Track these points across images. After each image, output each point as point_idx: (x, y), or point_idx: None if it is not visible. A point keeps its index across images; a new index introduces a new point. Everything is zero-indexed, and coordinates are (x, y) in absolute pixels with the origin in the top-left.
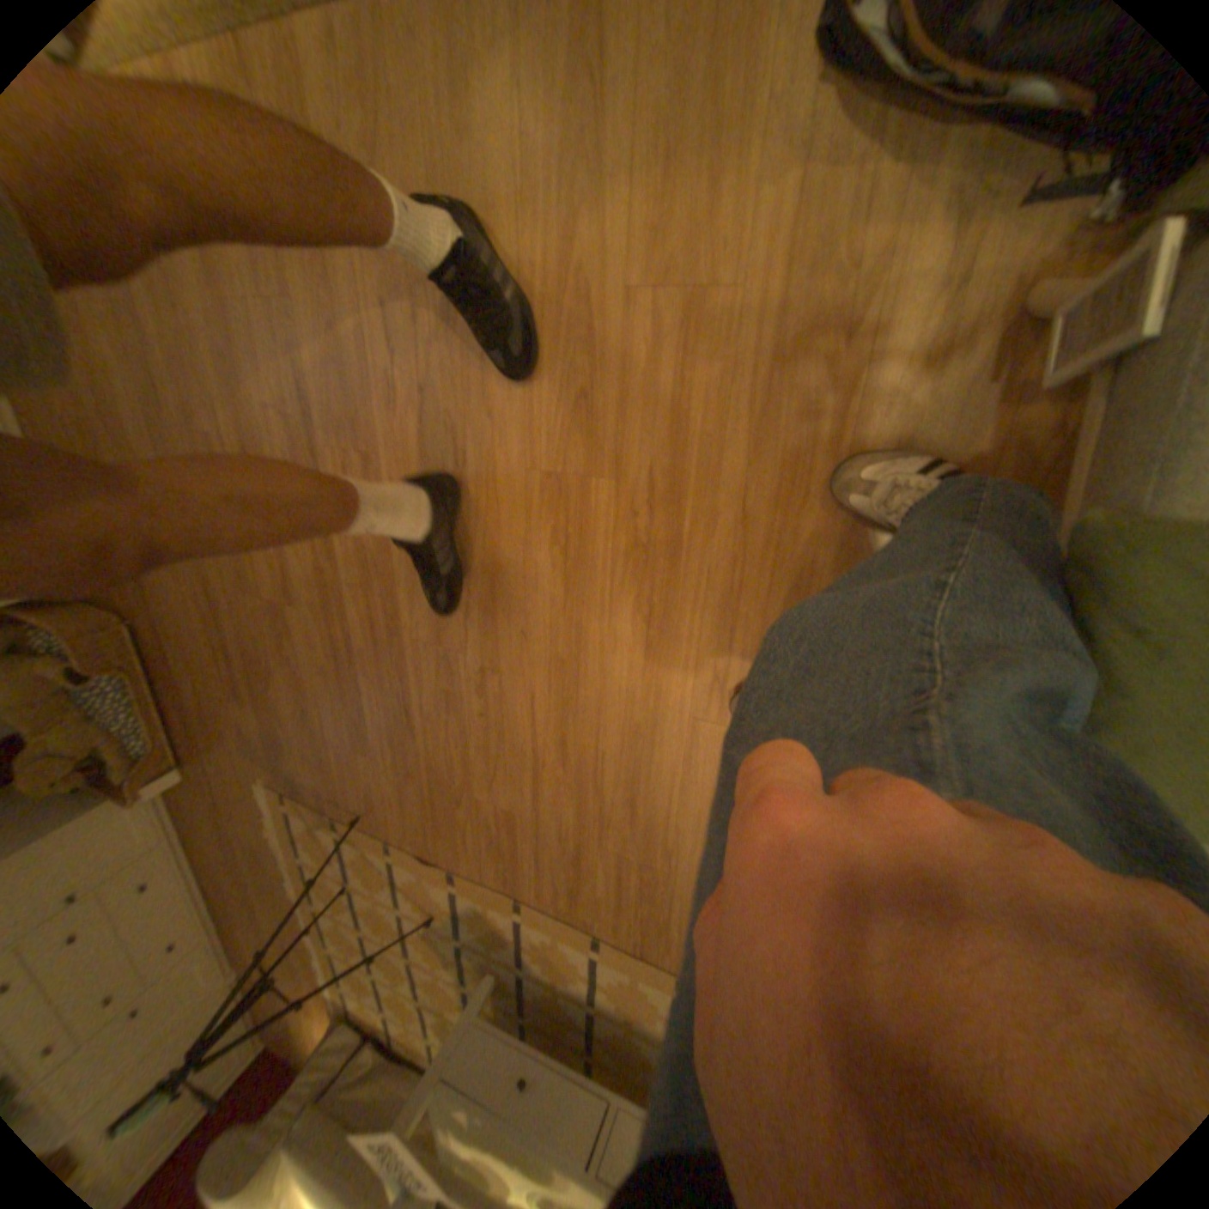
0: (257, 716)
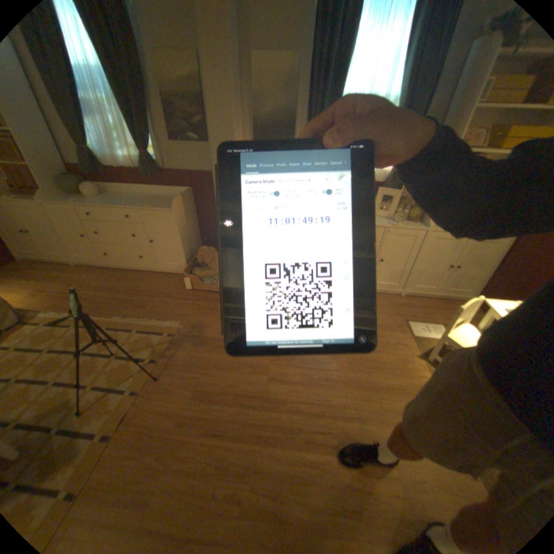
0: (214, 345)
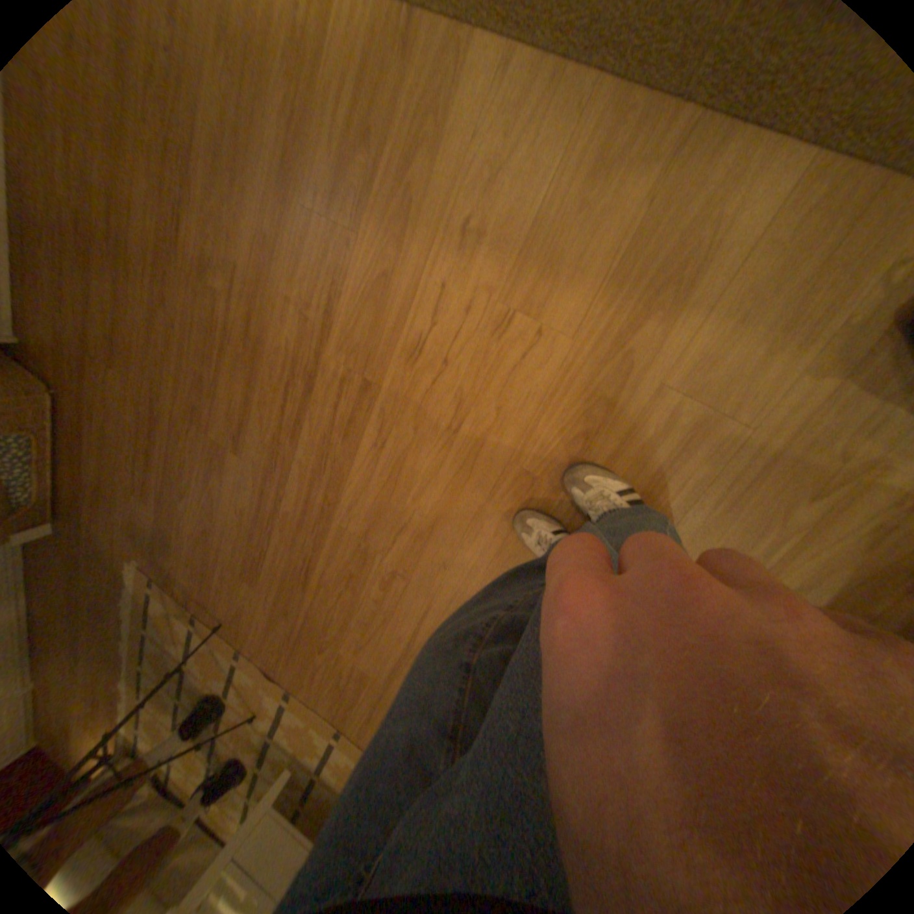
0: (159, 519)
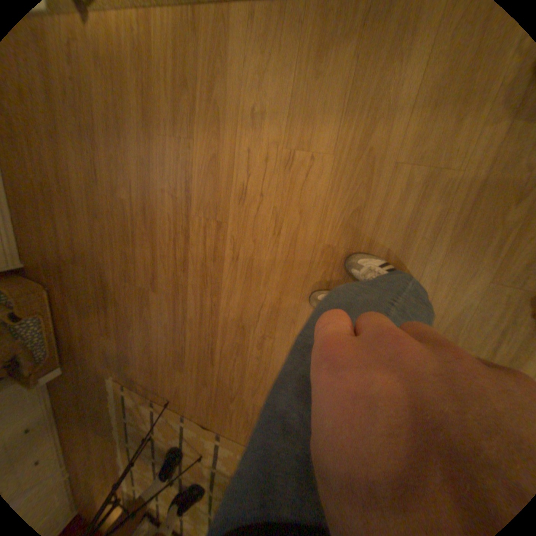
0: (119, 345)
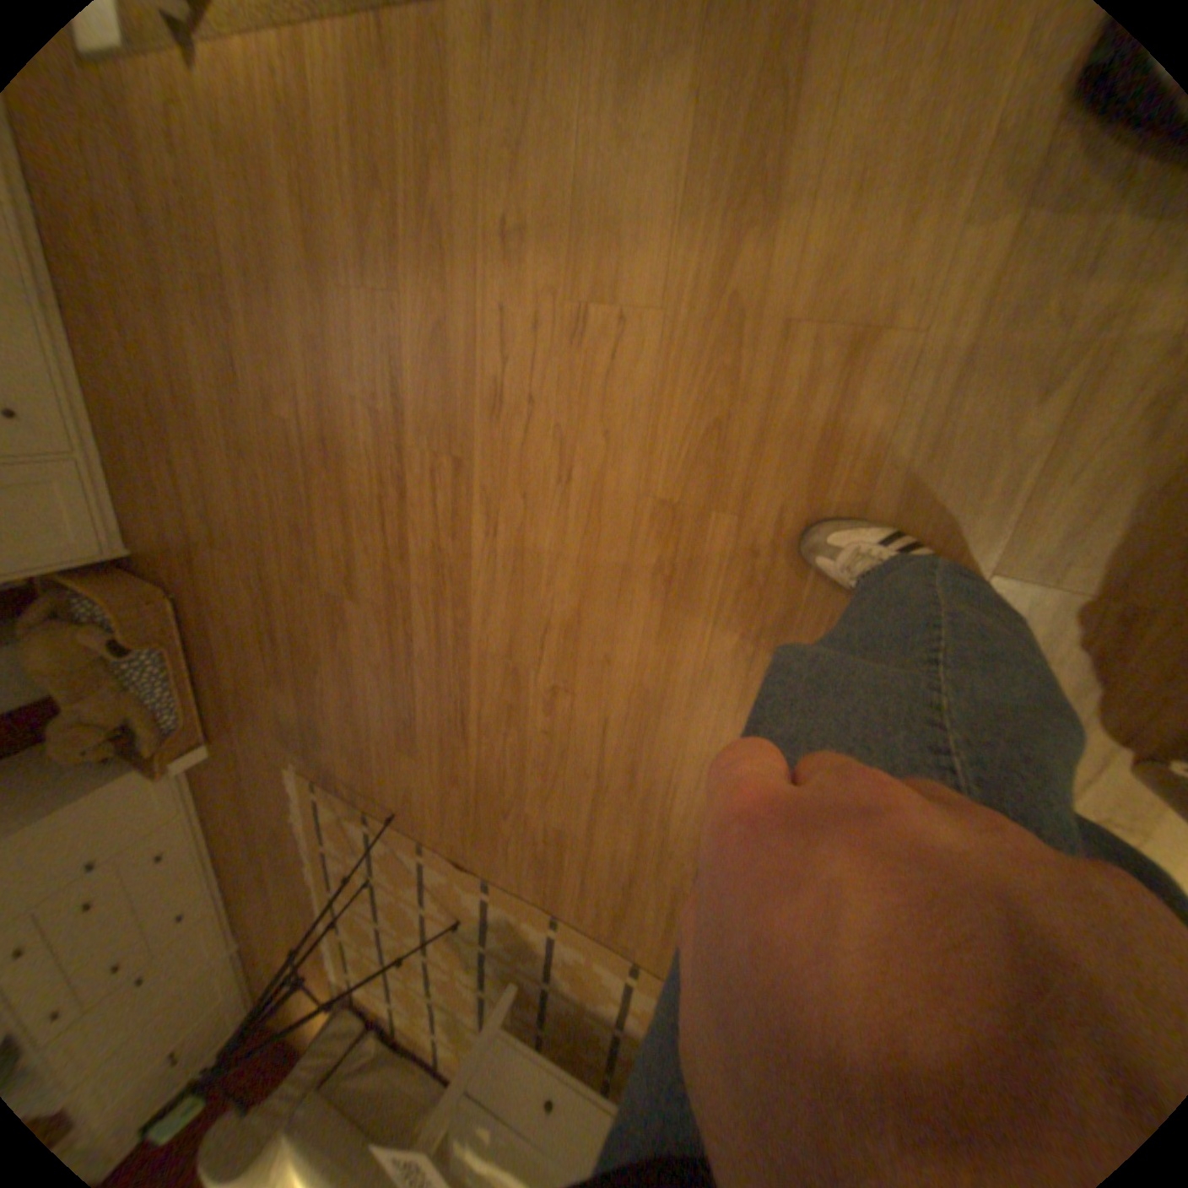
0: (300, 704)
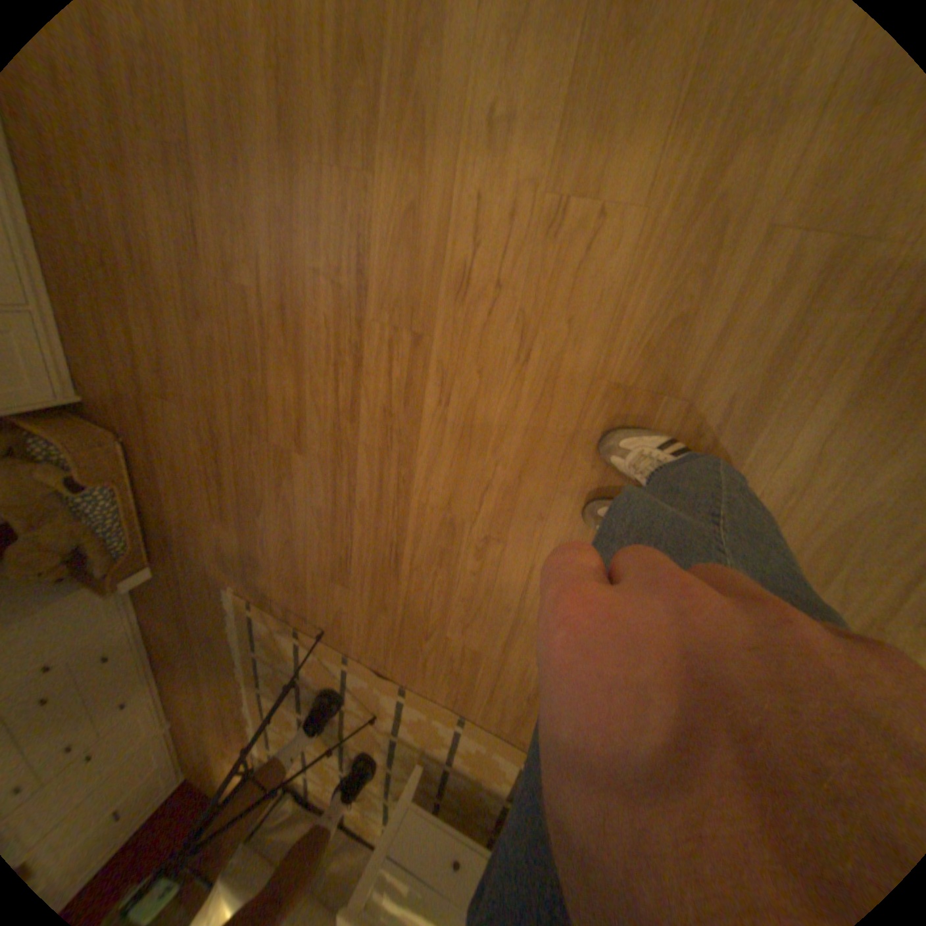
0: (243, 538)
